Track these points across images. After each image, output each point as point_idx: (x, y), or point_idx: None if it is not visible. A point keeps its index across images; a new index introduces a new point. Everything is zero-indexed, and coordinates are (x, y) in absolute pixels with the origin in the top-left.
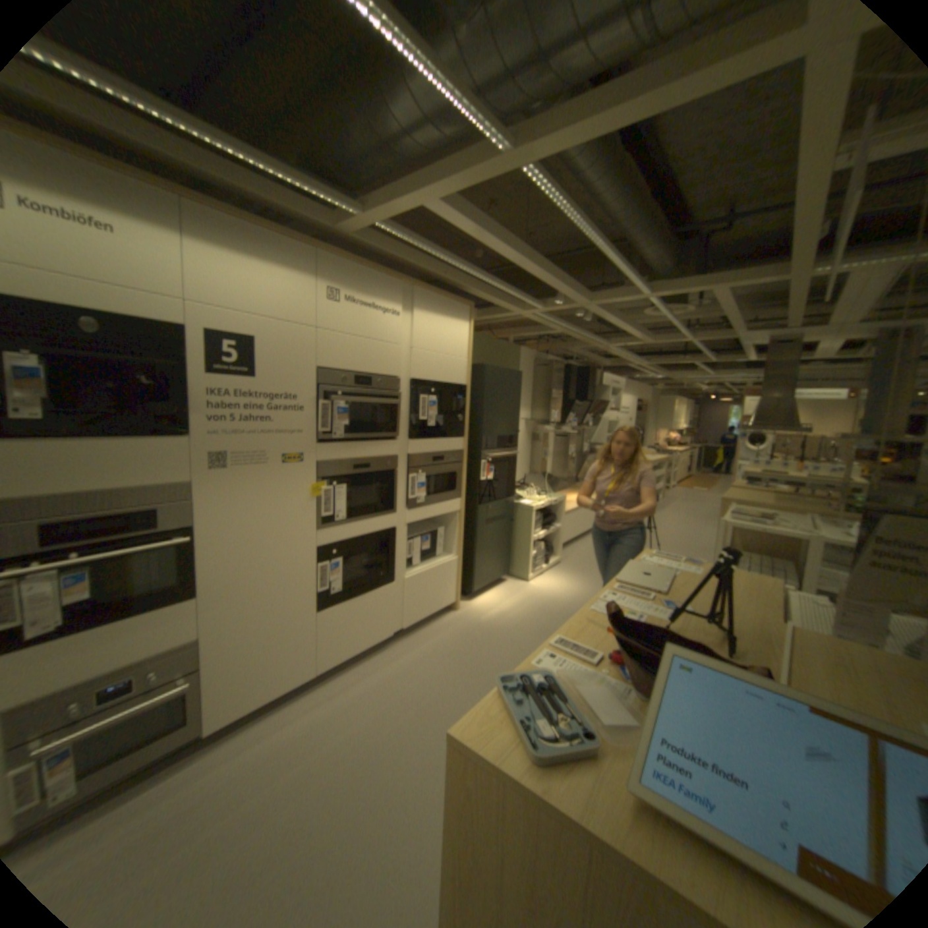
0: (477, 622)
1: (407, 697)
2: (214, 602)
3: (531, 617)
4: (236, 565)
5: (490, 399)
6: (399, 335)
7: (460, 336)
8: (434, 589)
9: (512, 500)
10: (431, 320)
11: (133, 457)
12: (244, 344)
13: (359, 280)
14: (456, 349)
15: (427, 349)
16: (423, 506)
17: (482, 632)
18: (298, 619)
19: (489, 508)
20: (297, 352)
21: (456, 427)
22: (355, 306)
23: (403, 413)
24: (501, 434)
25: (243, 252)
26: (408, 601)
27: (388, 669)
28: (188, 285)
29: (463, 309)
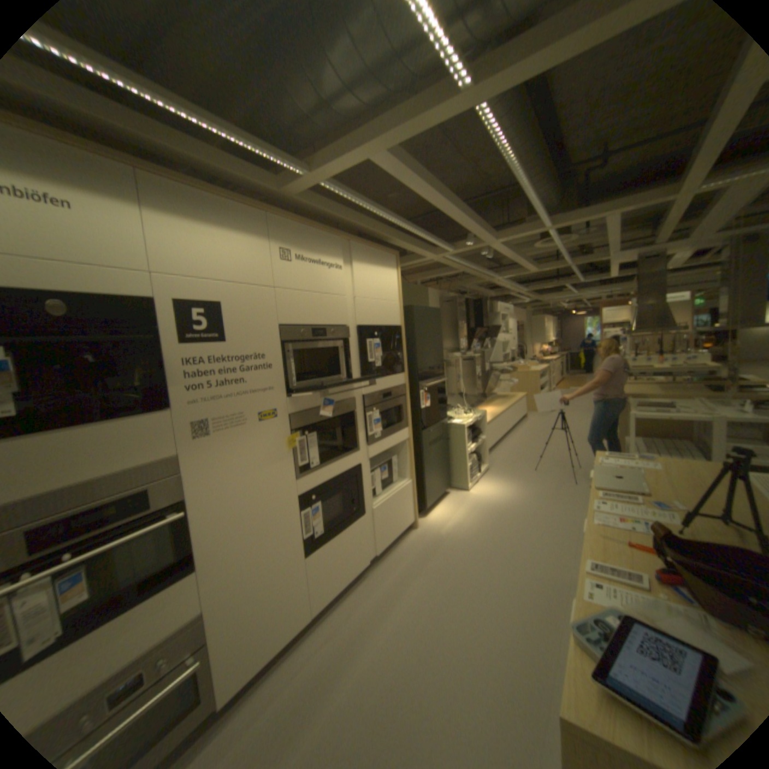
0: (438, 537)
1: (401, 625)
2: (212, 572)
3: (483, 524)
4: (228, 530)
5: (419, 336)
6: (343, 287)
7: (391, 282)
8: (397, 513)
9: (446, 421)
10: (367, 270)
11: (117, 440)
12: (212, 310)
13: (305, 239)
14: (389, 294)
15: (367, 297)
16: (380, 440)
17: (446, 546)
18: (289, 569)
19: (430, 432)
20: (260, 312)
21: (397, 364)
22: (305, 264)
23: (354, 357)
24: (431, 365)
25: (200, 219)
26: (378, 529)
27: (373, 598)
28: (152, 257)
29: (391, 258)
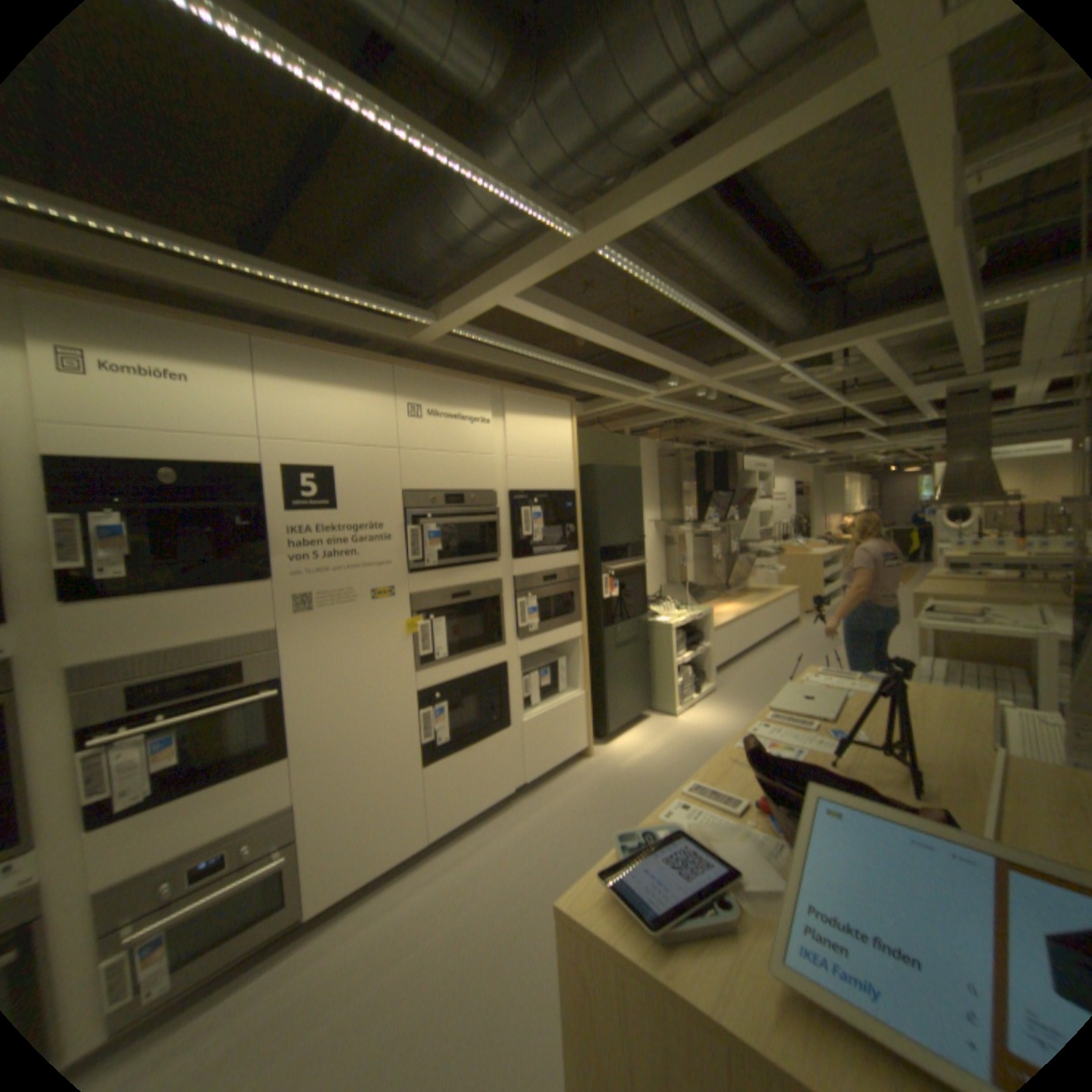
0: (614, 770)
1: (534, 867)
2: (305, 762)
3: (681, 761)
4: (327, 719)
5: (604, 503)
6: (490, 444)
7: (560, 436)
8: (559, 732)
9: (644, 618)
10: (526, 423)
11: (214, 608)
12: (322, 475)
13: (441, 391)
14: (558, 451)
15: (523, 455)
16: (536, 635)
17: (622, 783)
18: (400, 777)
19: (617, 630)
20: (378, 476)
21: (567, 540)
22: (438, 420)
23: (503, 529)
24: (622, 541)
25: (314, 380)
26: (529, 749)
27: (510, 833)
28: (260, 422)
29: (562, 406)
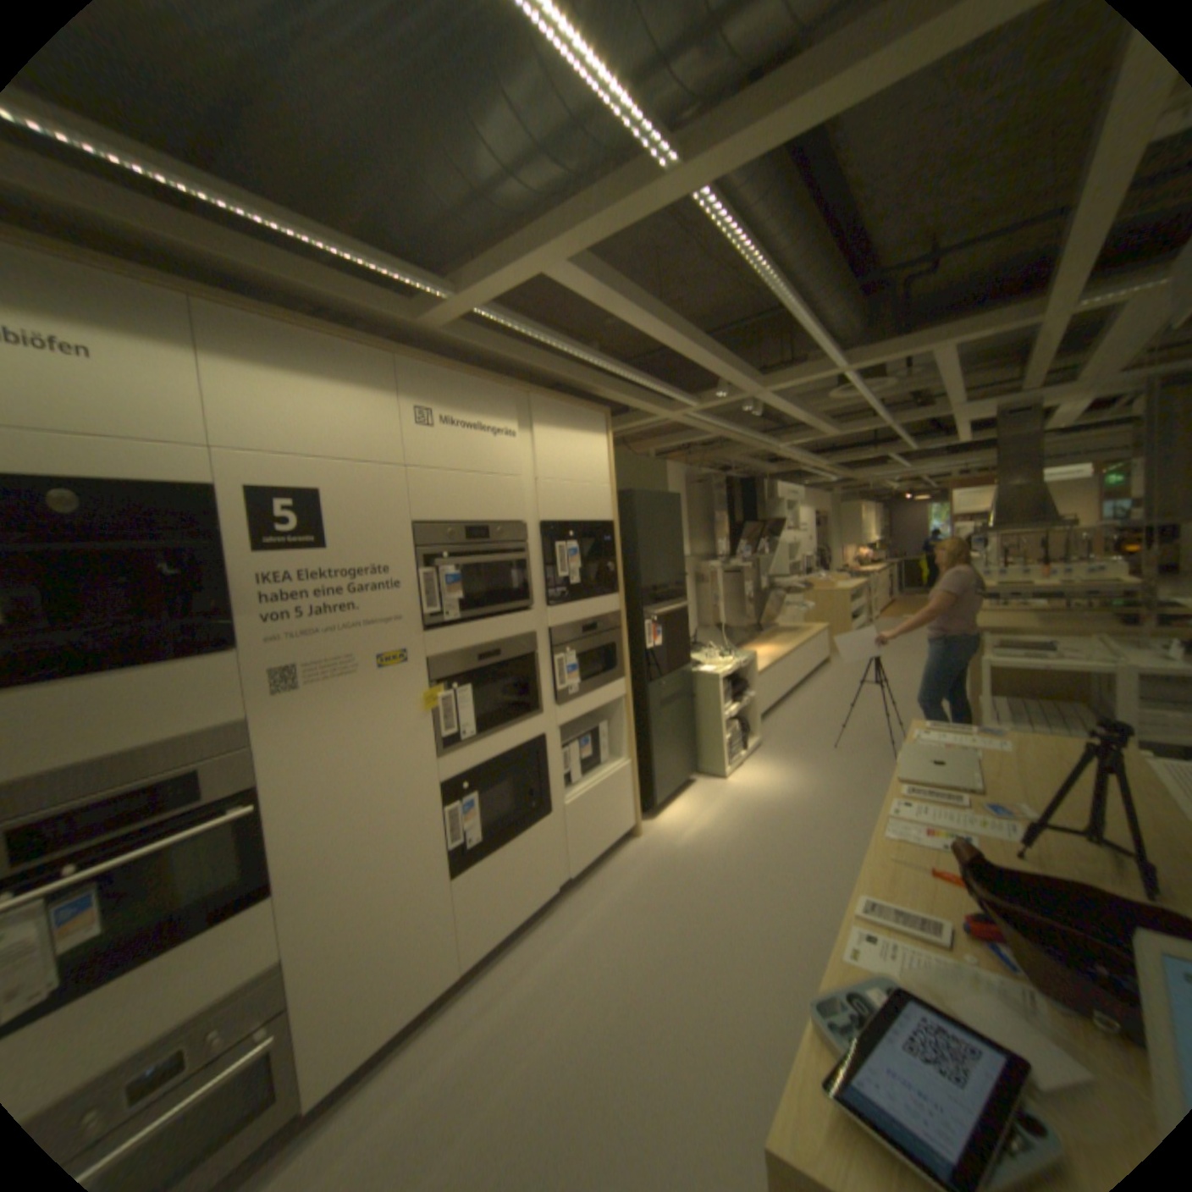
0: (670, 851)
1: (599, 989)
2: (298, 897)
3: (743, 832)
4: (326, 834)
5: (644, 536)
6: (518, 463)
7: (596, 455)
8: (605, 812)
9: (689, 669)
10: (558, 438)
11: (152, 696)
12: (305, 501)
13: (457, 393)
14: (594, 473)
15: (556, 478)
16: (577, 698)
17: (682, 866)
18: (424, 896)
19: (662, 685)
20: (381, 504)
21: (607, 581)
22: (455, 430)
23: (535, 571)
24: (664, 581)
25: (289, 368)
26: (573, 837)
27: (560, 946)
28: (212, 425)
29: (597, 418)
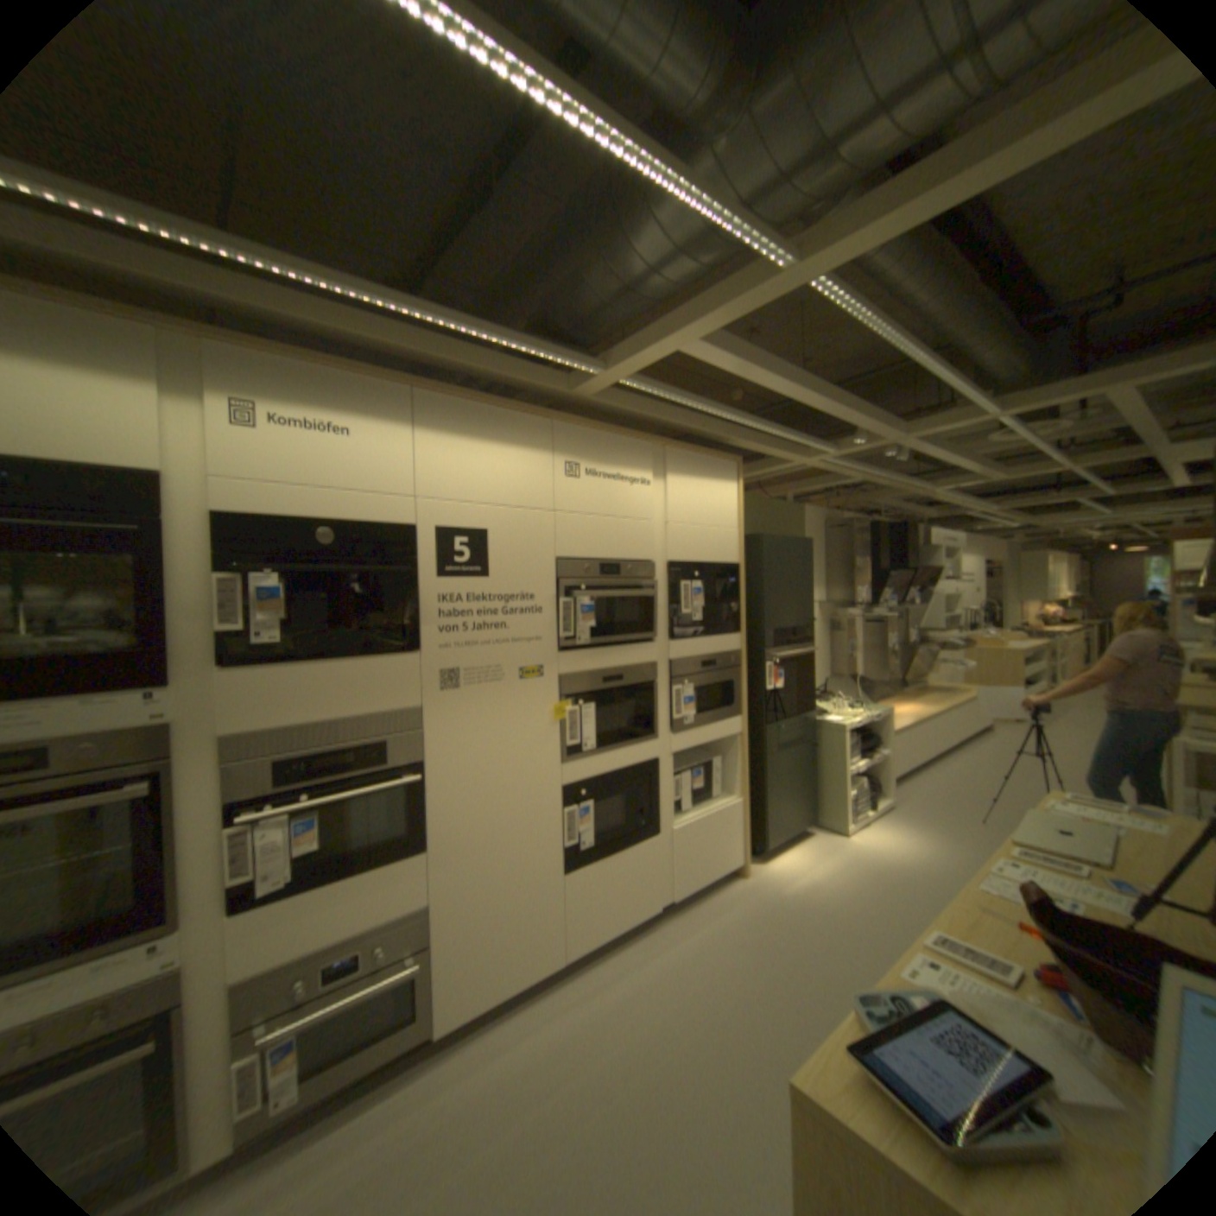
0: (778, 897)
1: (691, 1007)
2: (444, 858)
3: (861, 893)
4: (469, 811)
5: (771, 579)
6: (649, 509)
7: (725, 501)
8: (713, 846)
9: (813, 716)
10: (688, 486)
11: (362, 680)
12: (475, 539)
13: (600, 449)
14: (722, 518)
15: (685, 522)
16: (692, 729)
17: (789, 914)
18: (541, 884)
19: (781, 729)
20: (532, 542)
21: (729, 620)
22: (596, 480)
23: (659, 606)
24: (790, 625)
25: (473, 436)
26: (679, 862)
27: (659, 961)
28: (418, 481)
29: (728, 466)
